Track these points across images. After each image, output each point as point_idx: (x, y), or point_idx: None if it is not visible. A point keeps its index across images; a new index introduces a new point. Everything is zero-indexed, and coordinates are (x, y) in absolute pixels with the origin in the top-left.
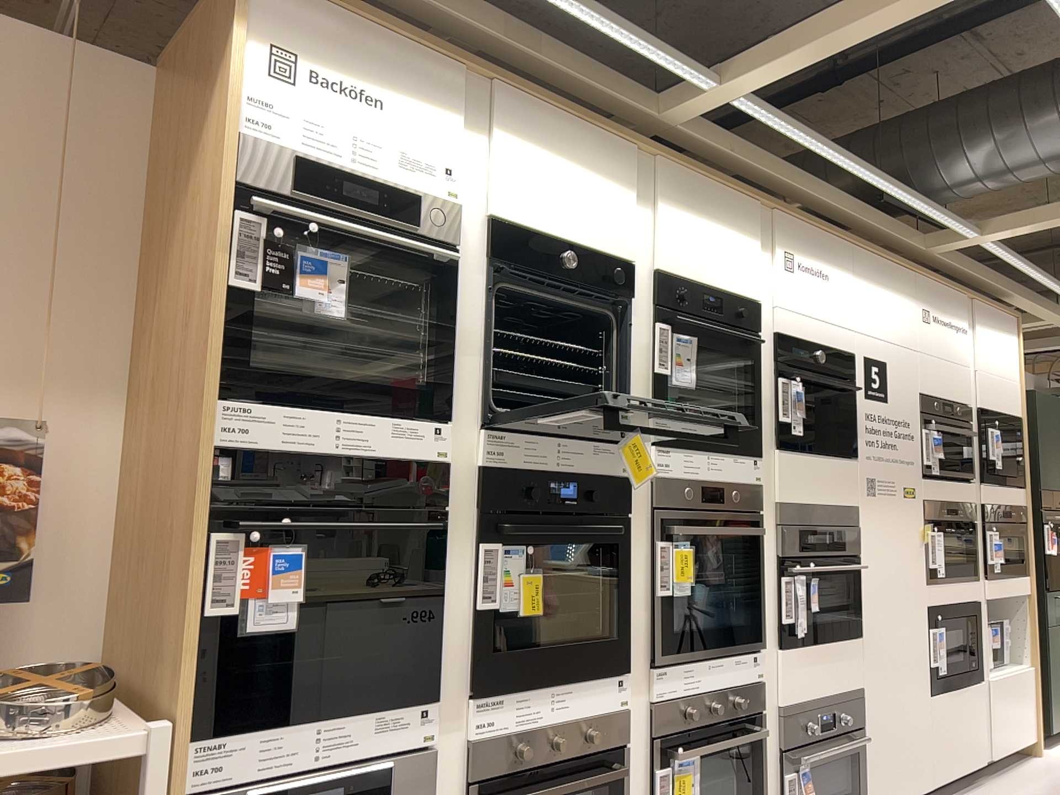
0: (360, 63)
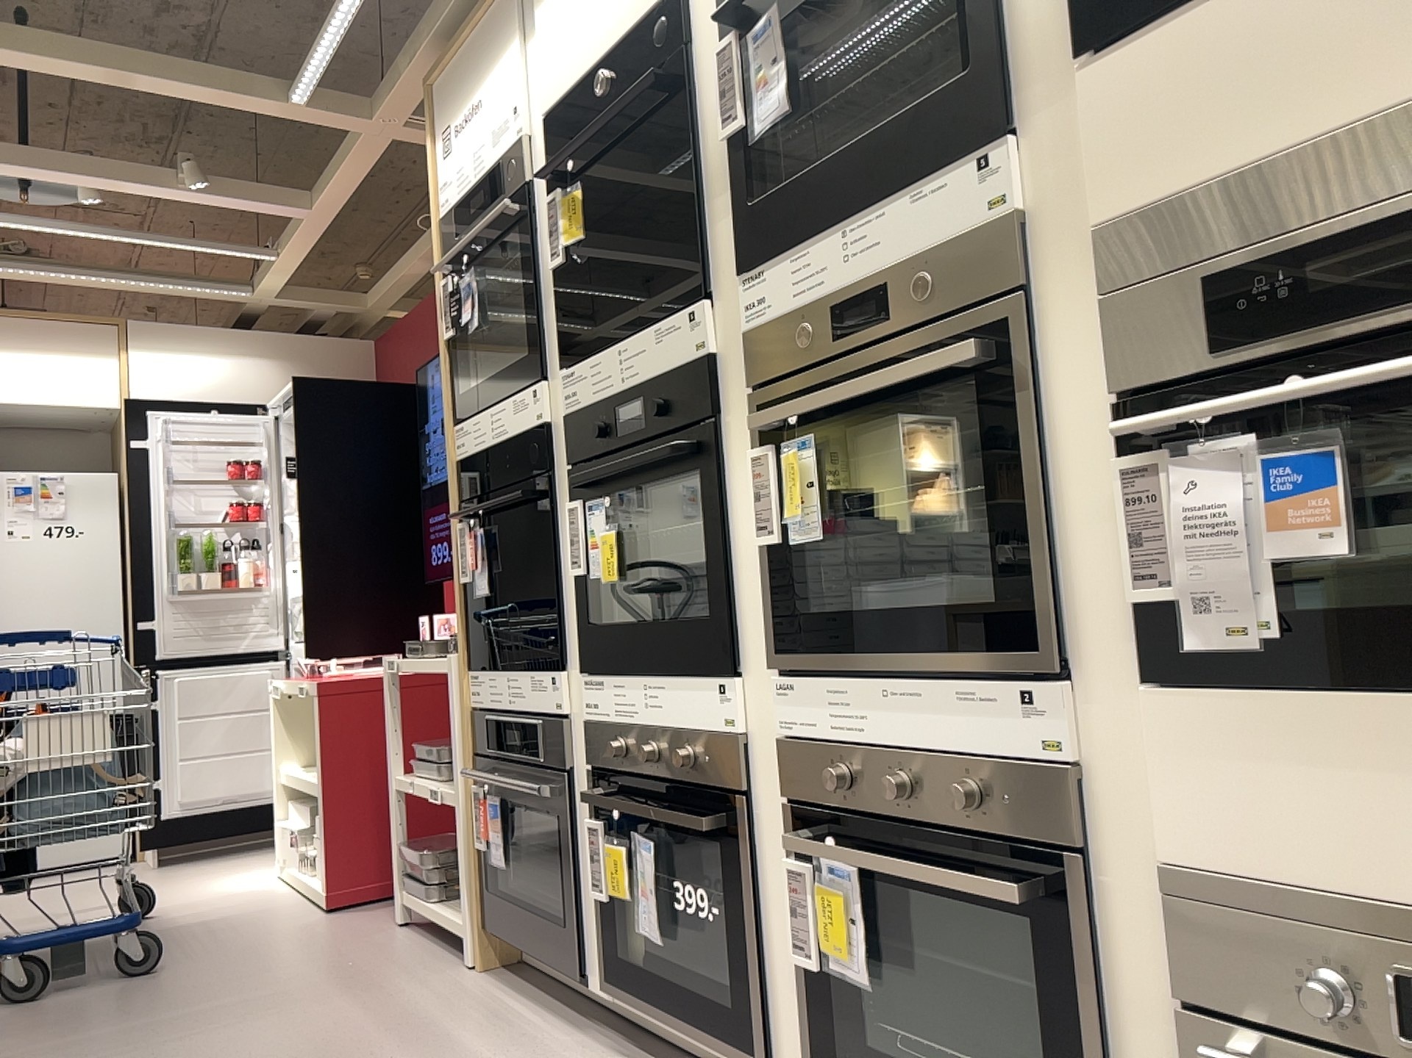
0: (464, 79)
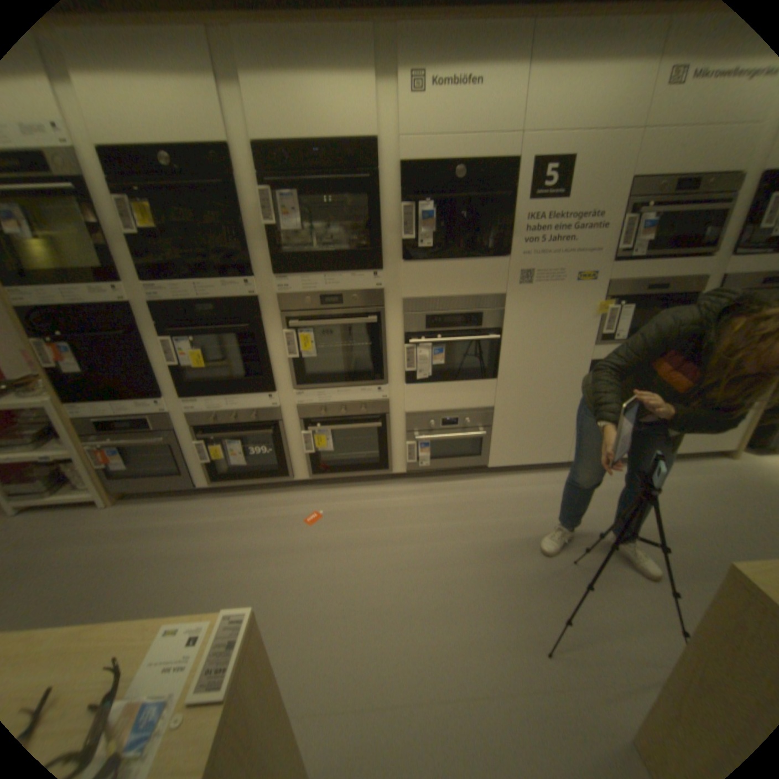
0: None
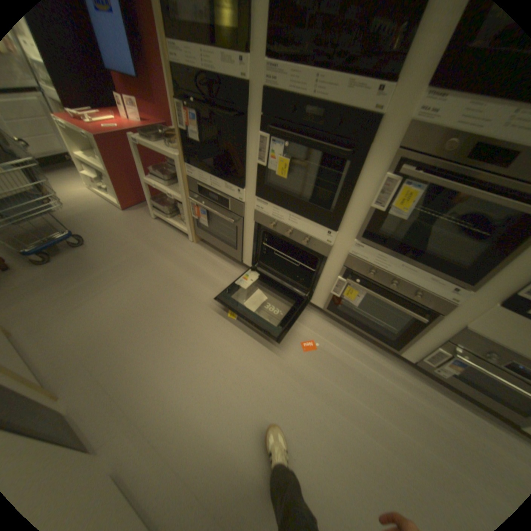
0: None
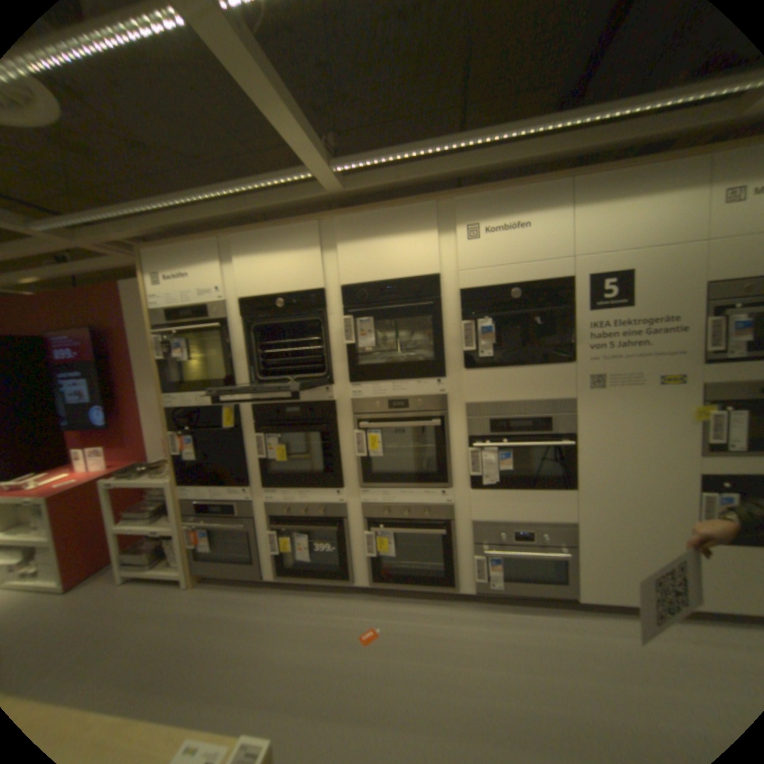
0: (170, 259)
